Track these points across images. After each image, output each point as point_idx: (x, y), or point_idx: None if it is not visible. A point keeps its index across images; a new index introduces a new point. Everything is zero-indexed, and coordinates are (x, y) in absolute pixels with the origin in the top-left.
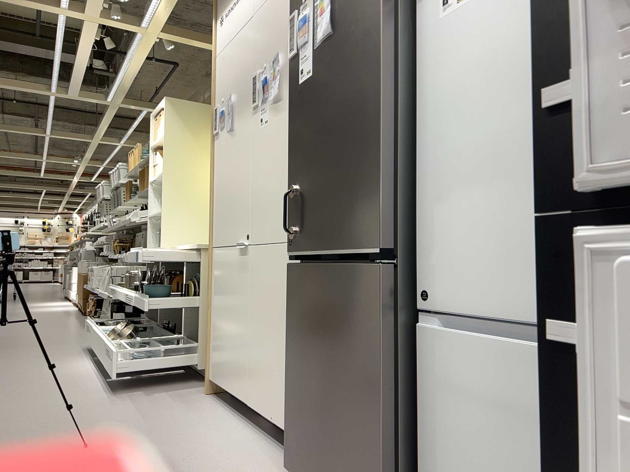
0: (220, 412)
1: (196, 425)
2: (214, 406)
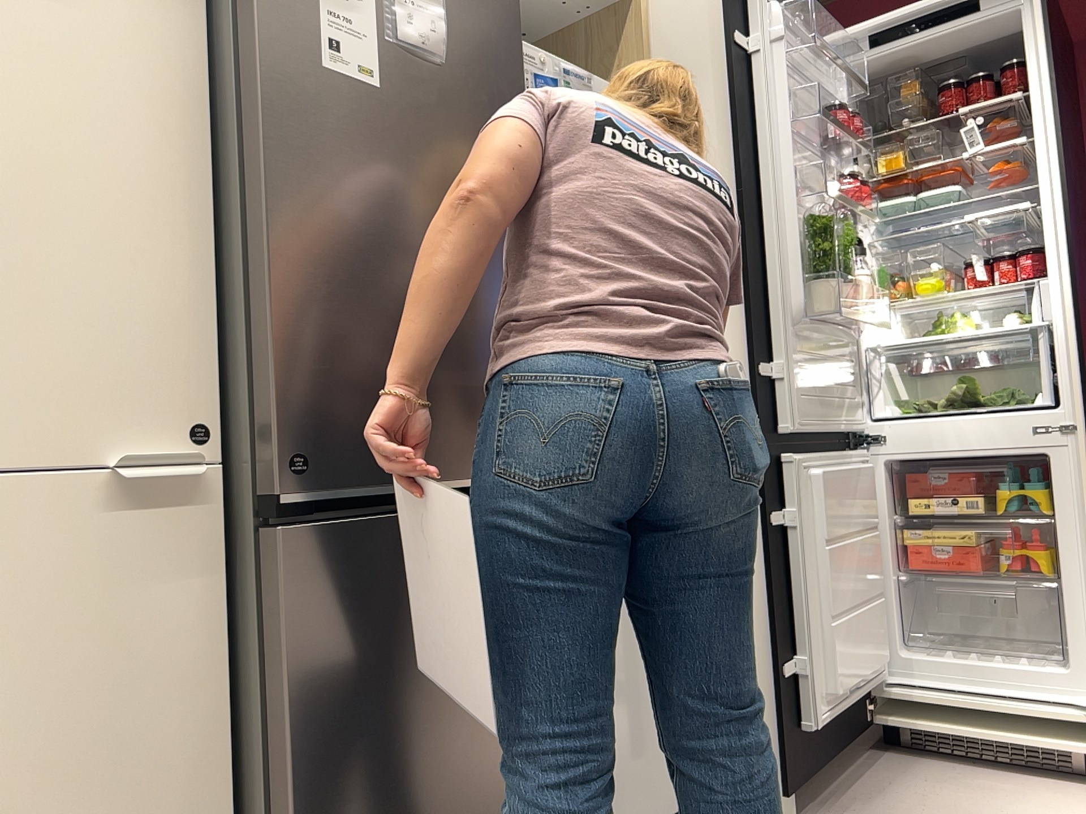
0: None
1: None
2: None
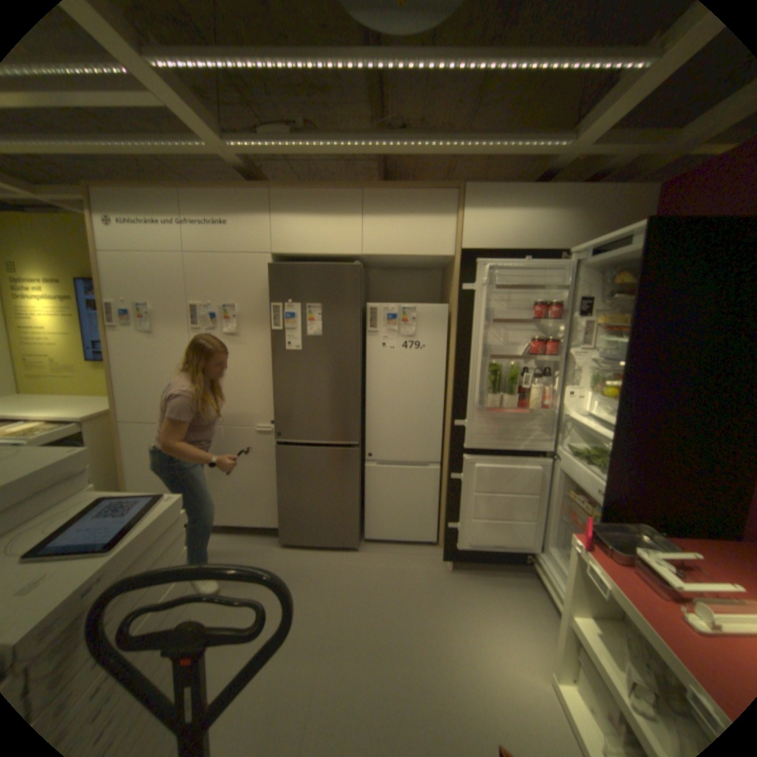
0: None
1: None
2: None
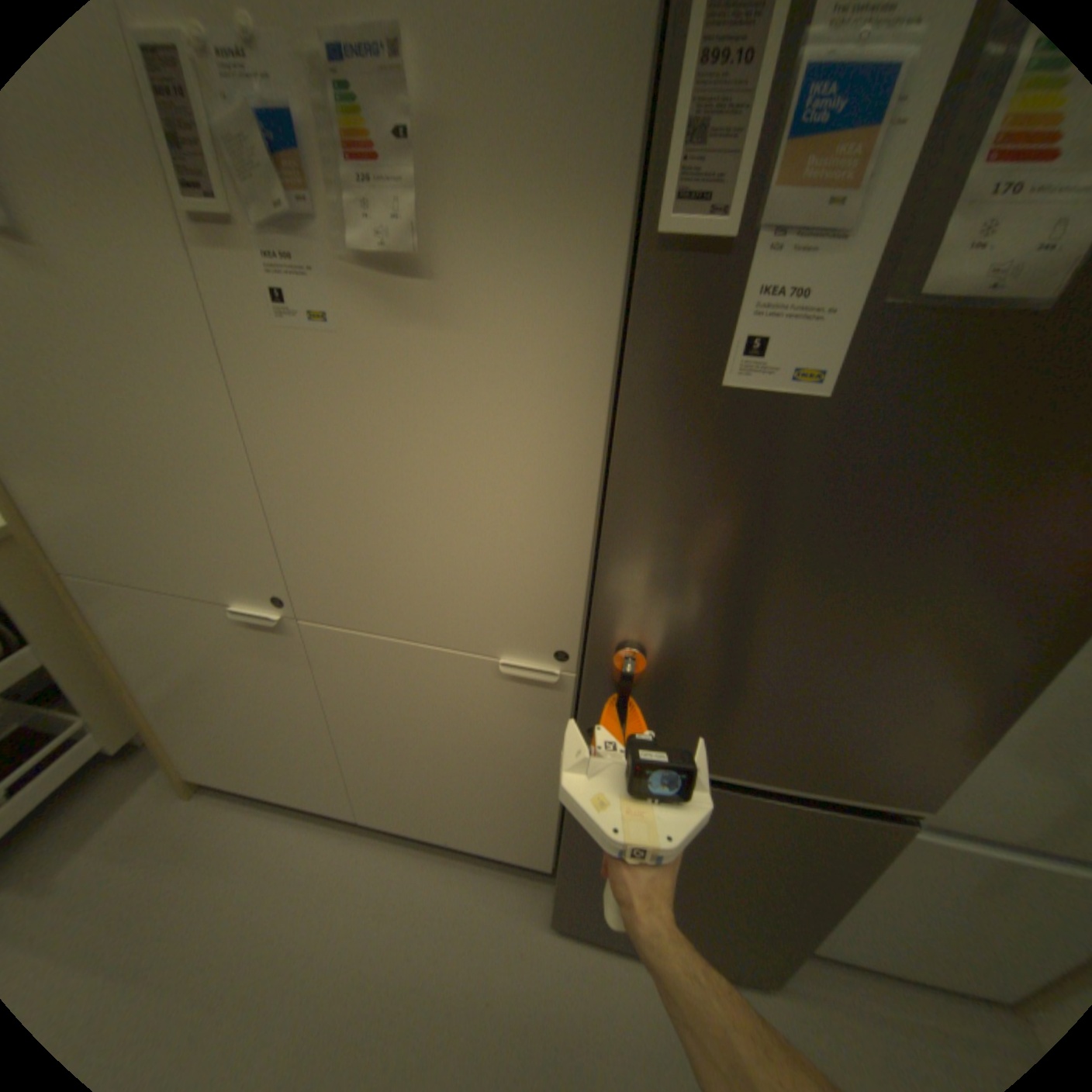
0: (276, 837)
1: (277, 909)
2: (245, 827)
